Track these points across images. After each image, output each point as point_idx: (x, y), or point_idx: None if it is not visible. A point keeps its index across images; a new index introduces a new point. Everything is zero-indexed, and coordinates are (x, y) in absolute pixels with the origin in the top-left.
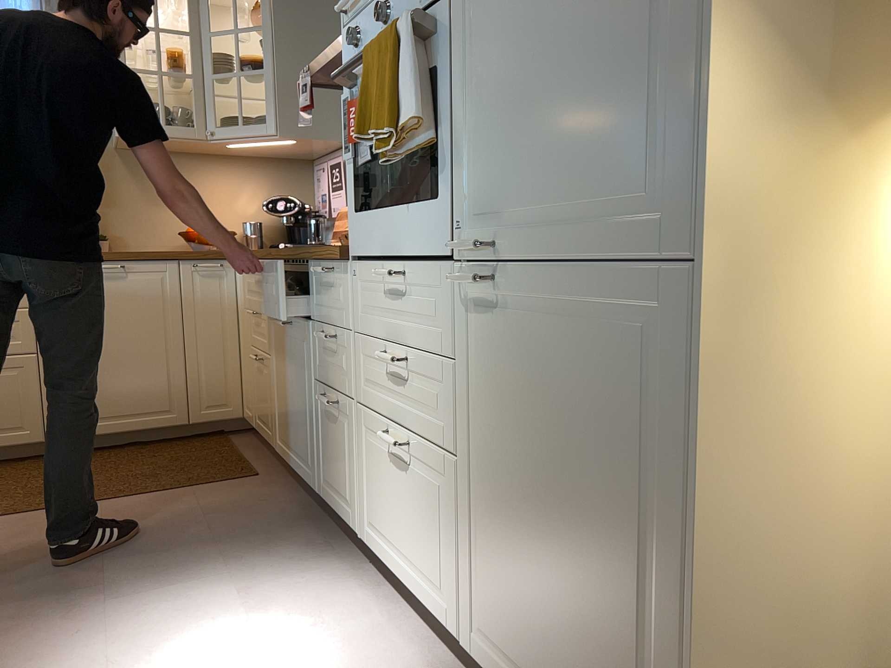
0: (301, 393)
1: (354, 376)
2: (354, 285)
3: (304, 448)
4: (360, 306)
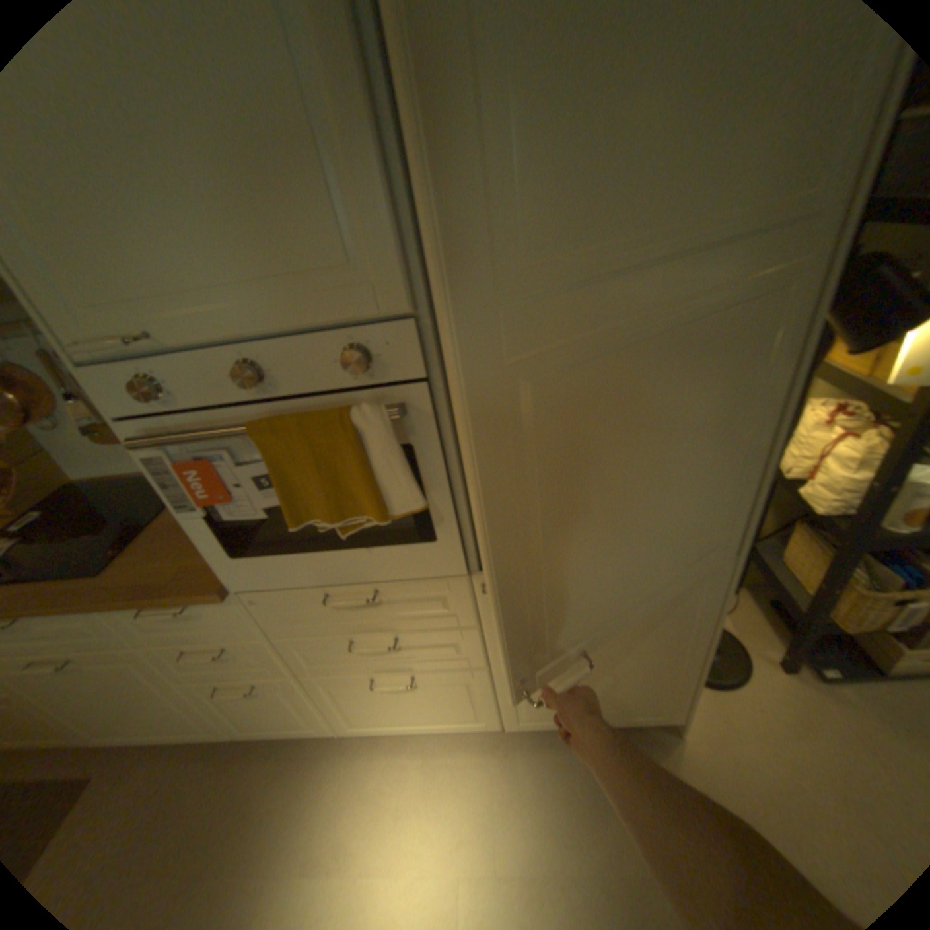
0: (140, 700)
1: (279, 664)
2: (247, 612)
3: (173, 728)
4: (271, 622)
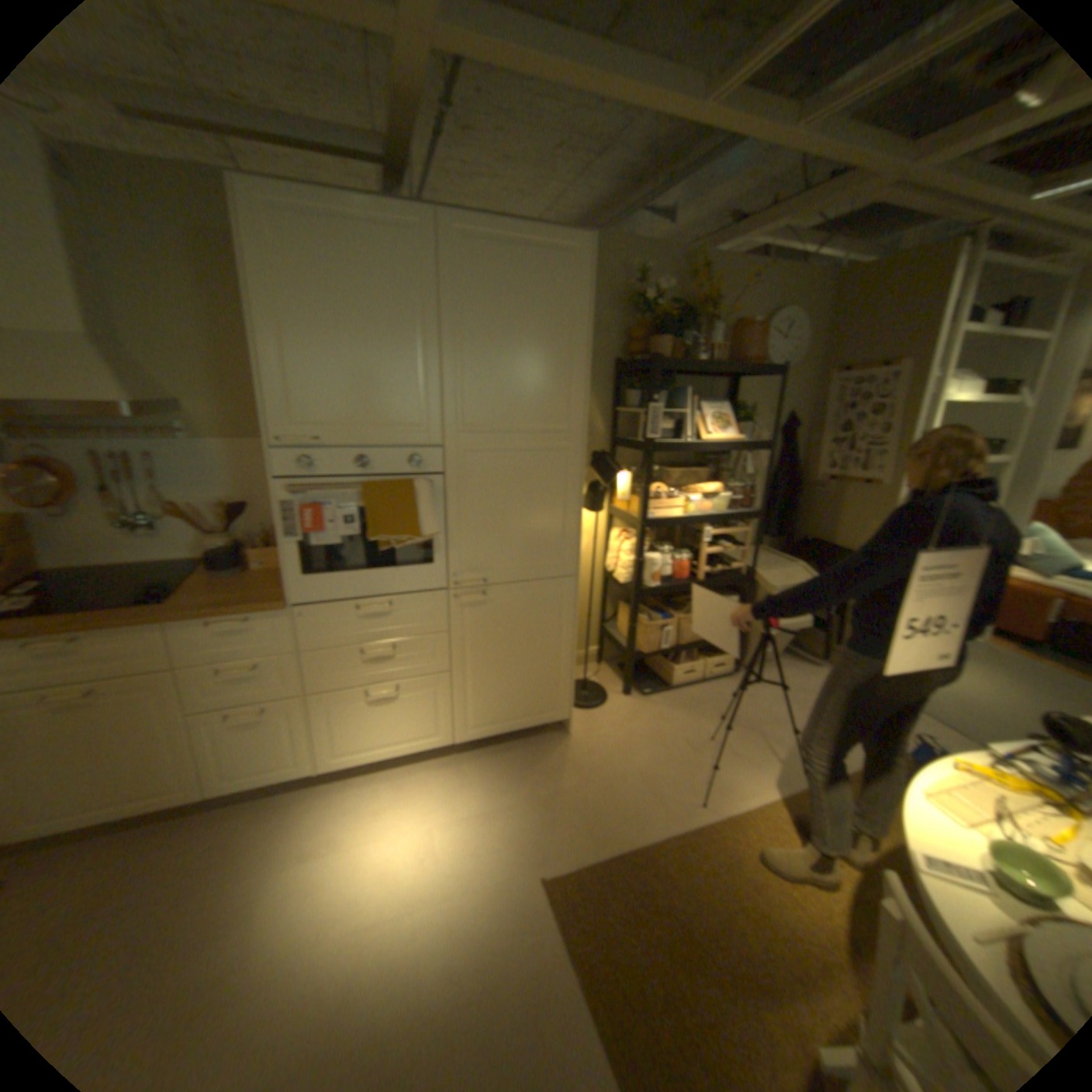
0: (132, 744)
1: (293, 681)
2: (291, 624)
3: (144, 787)
4: (305, 634)
